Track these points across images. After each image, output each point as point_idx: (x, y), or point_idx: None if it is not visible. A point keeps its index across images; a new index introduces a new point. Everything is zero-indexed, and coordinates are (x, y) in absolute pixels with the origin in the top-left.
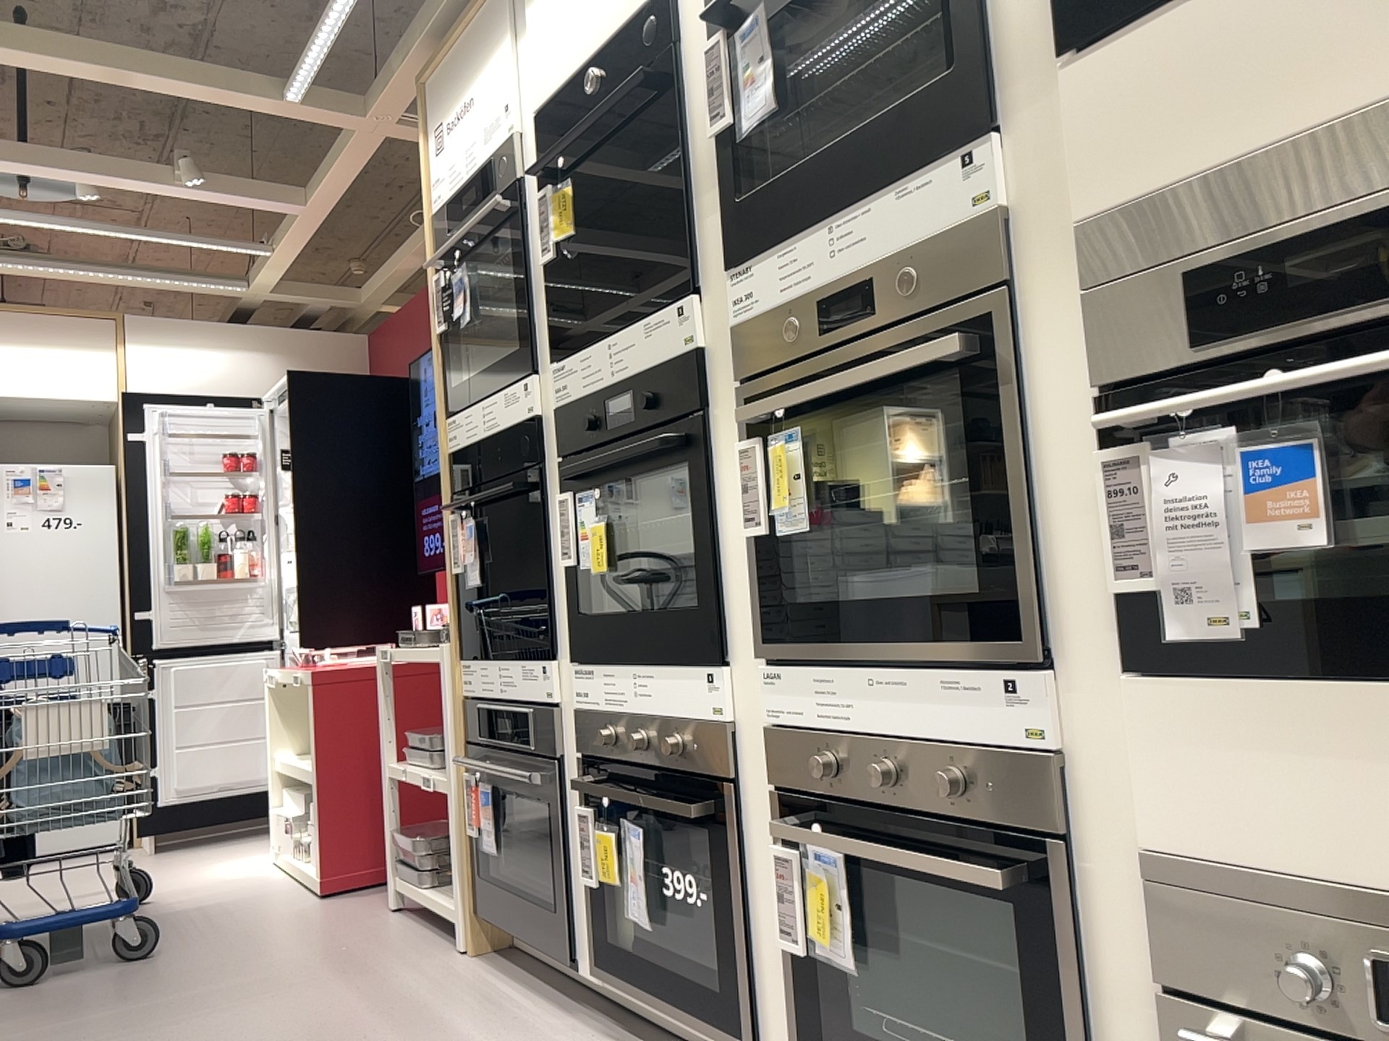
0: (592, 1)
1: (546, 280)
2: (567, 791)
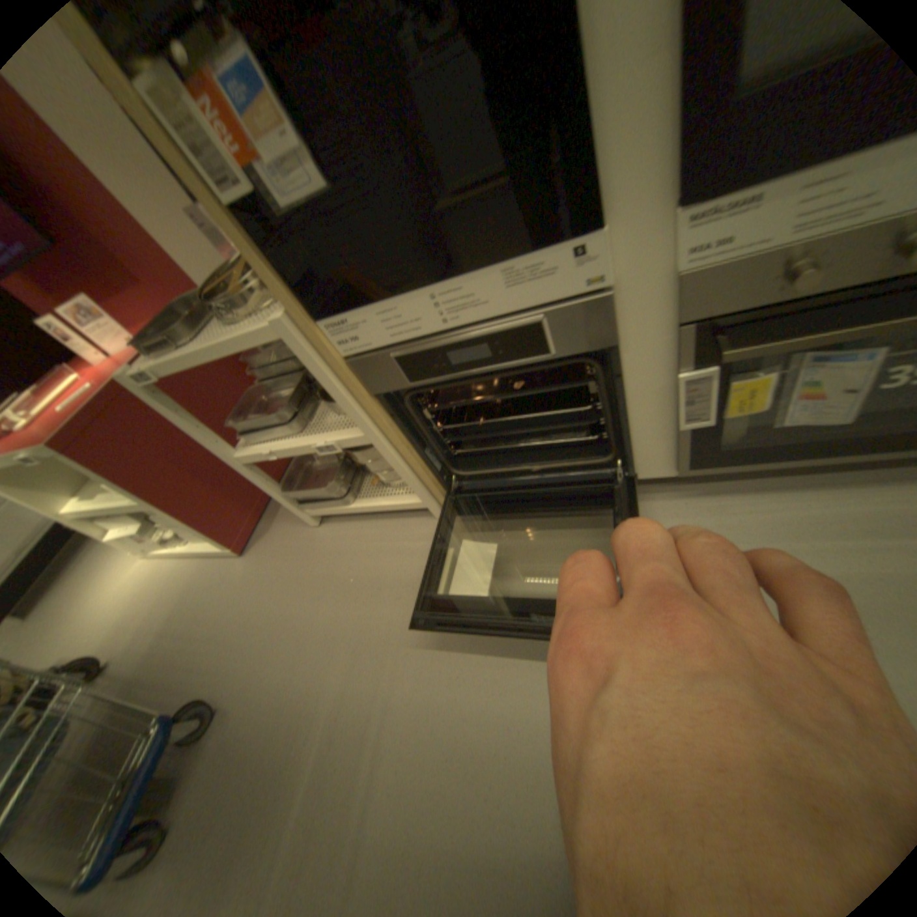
0: None
1: None
2: (630, 370)
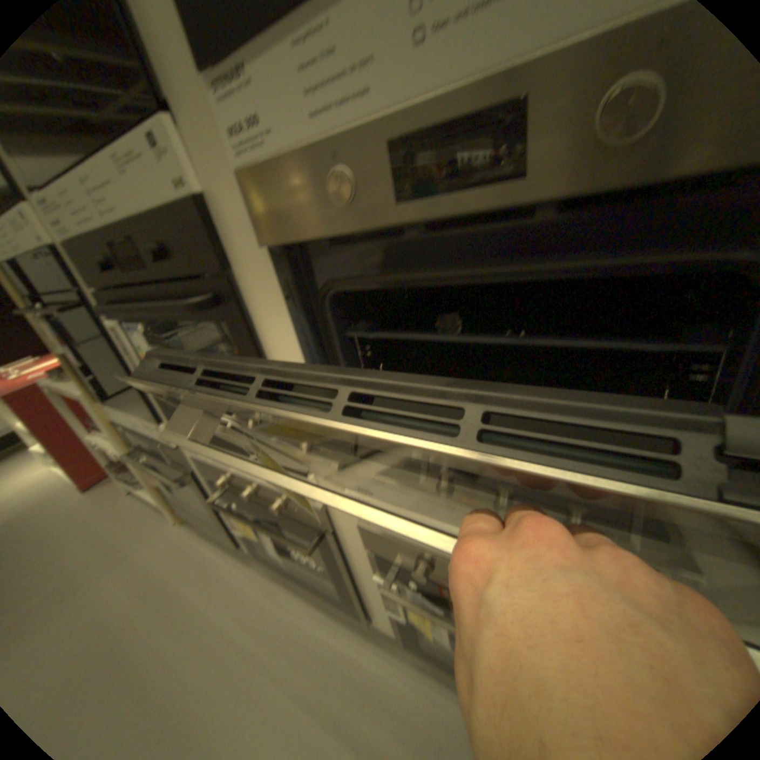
0: None
1: None
2: (203, 489)
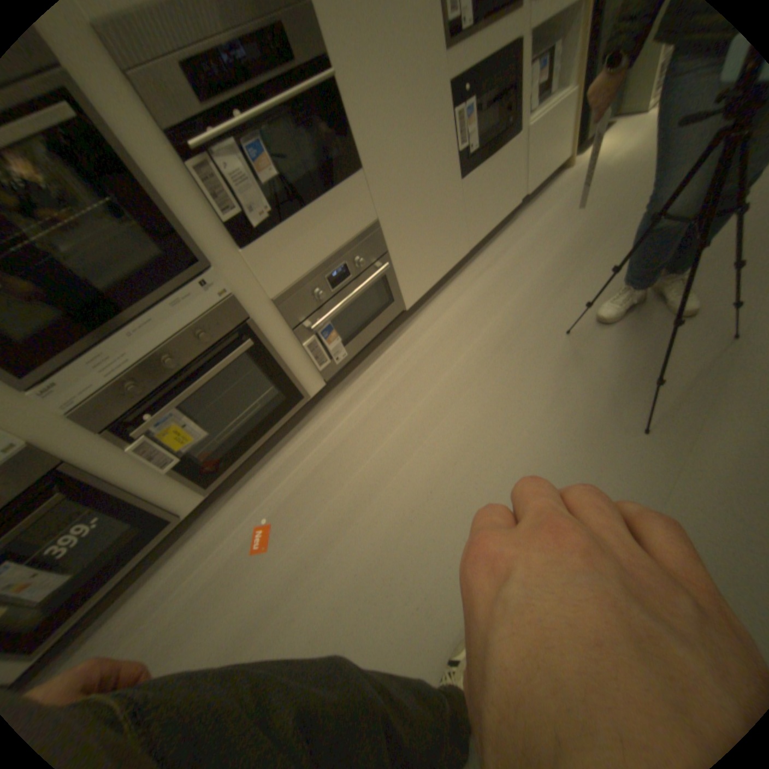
0: None
1: None
2: None
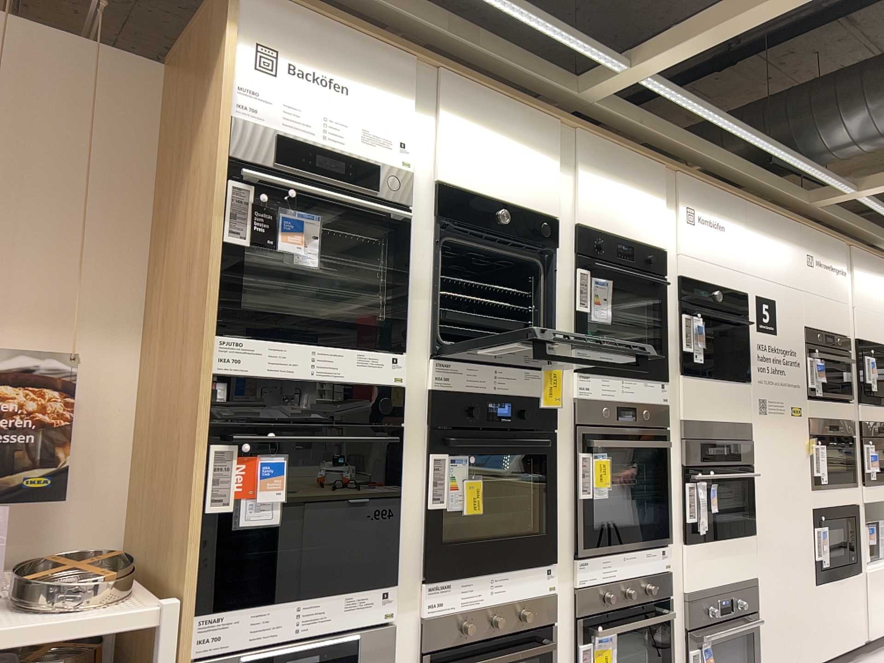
0: (505, 179)
1: (427, 295)
2: None
